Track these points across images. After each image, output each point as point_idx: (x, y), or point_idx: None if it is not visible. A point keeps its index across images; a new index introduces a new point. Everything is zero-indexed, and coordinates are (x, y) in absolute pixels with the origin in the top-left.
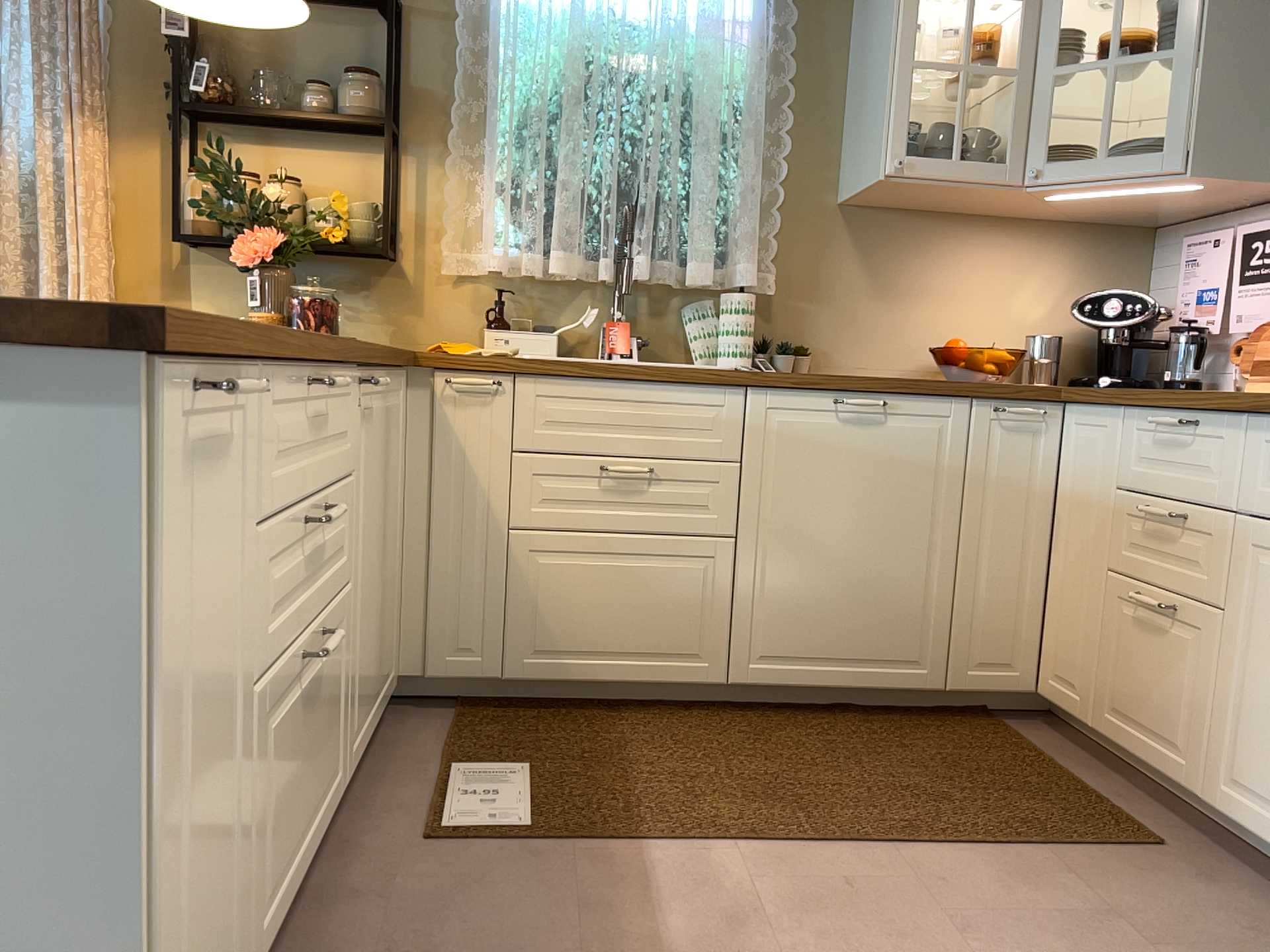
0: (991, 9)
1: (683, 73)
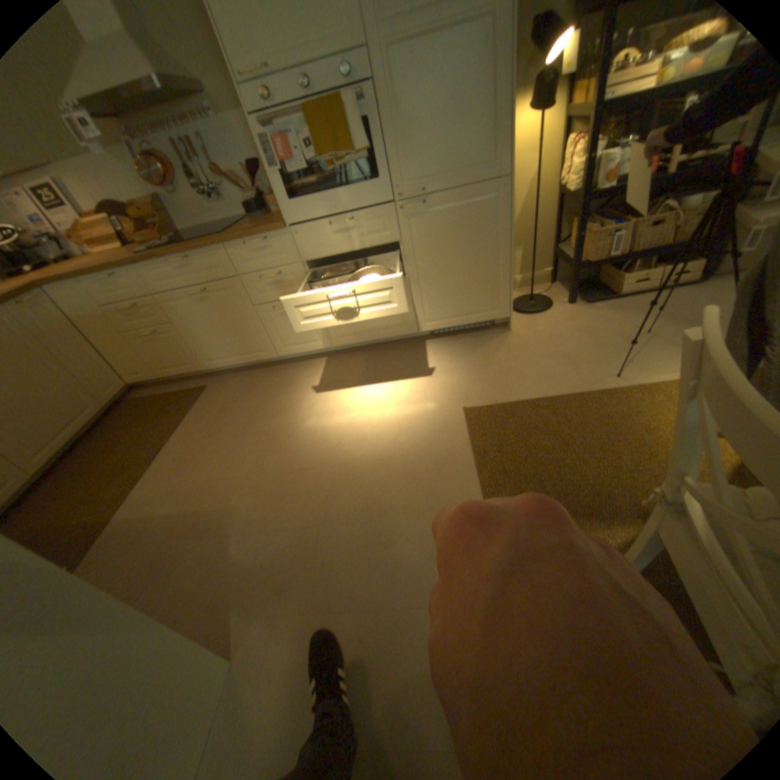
0: None
1: None
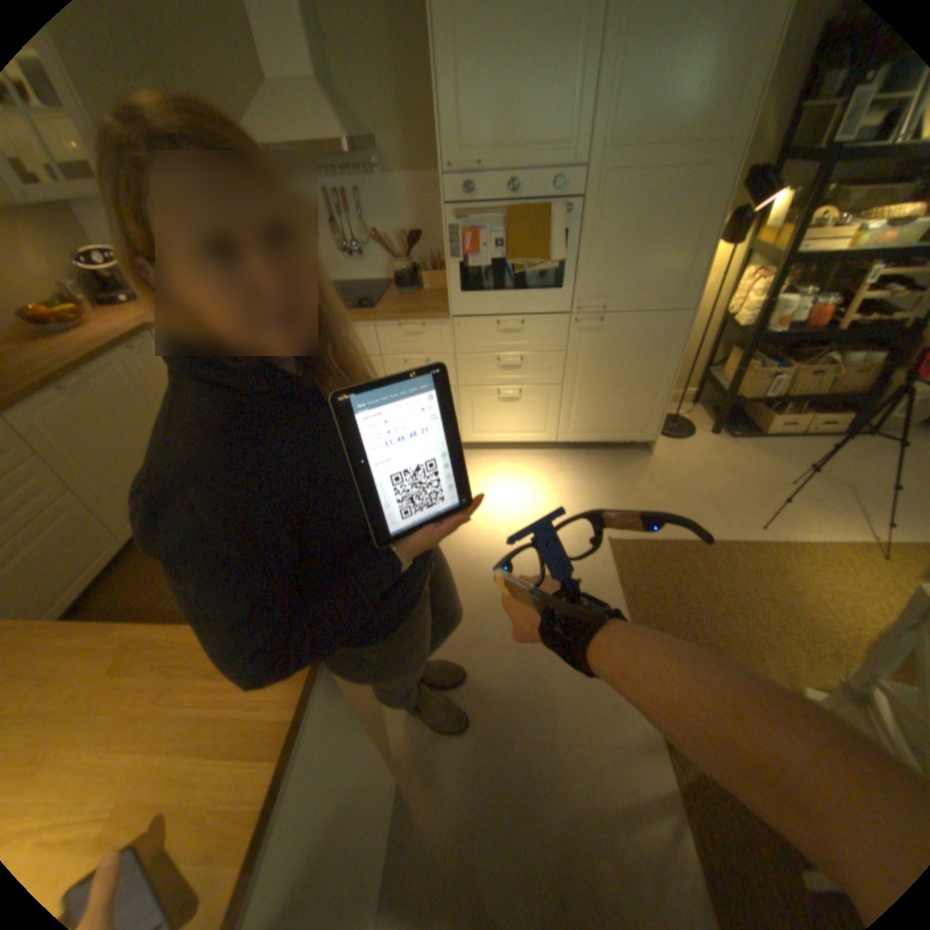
0: None
1: None
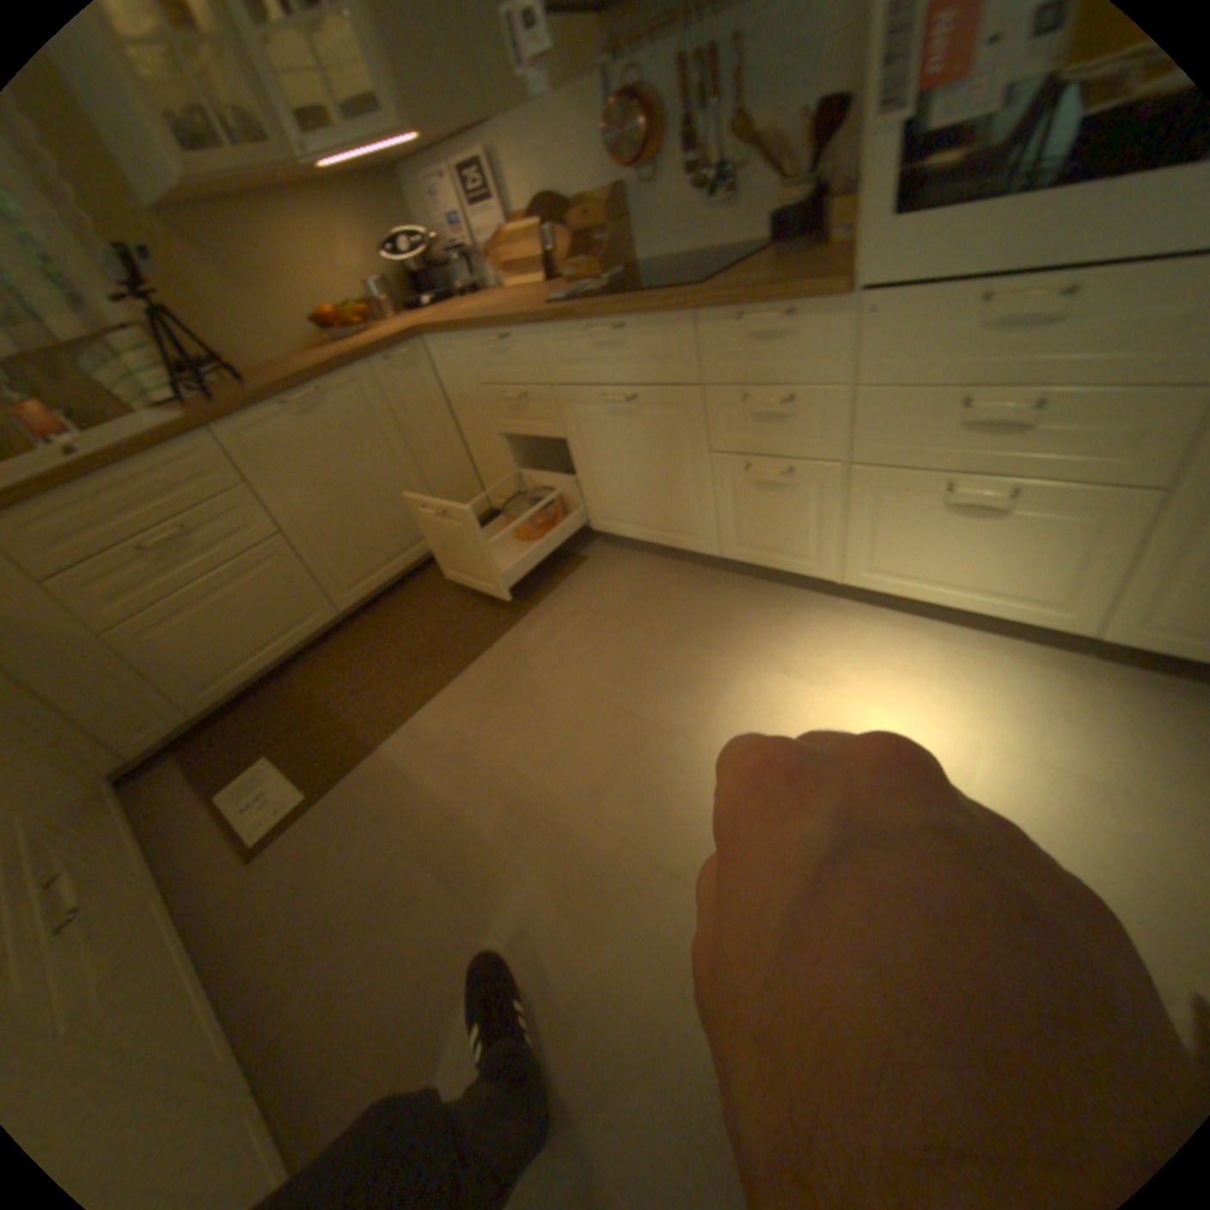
0: None
1: None
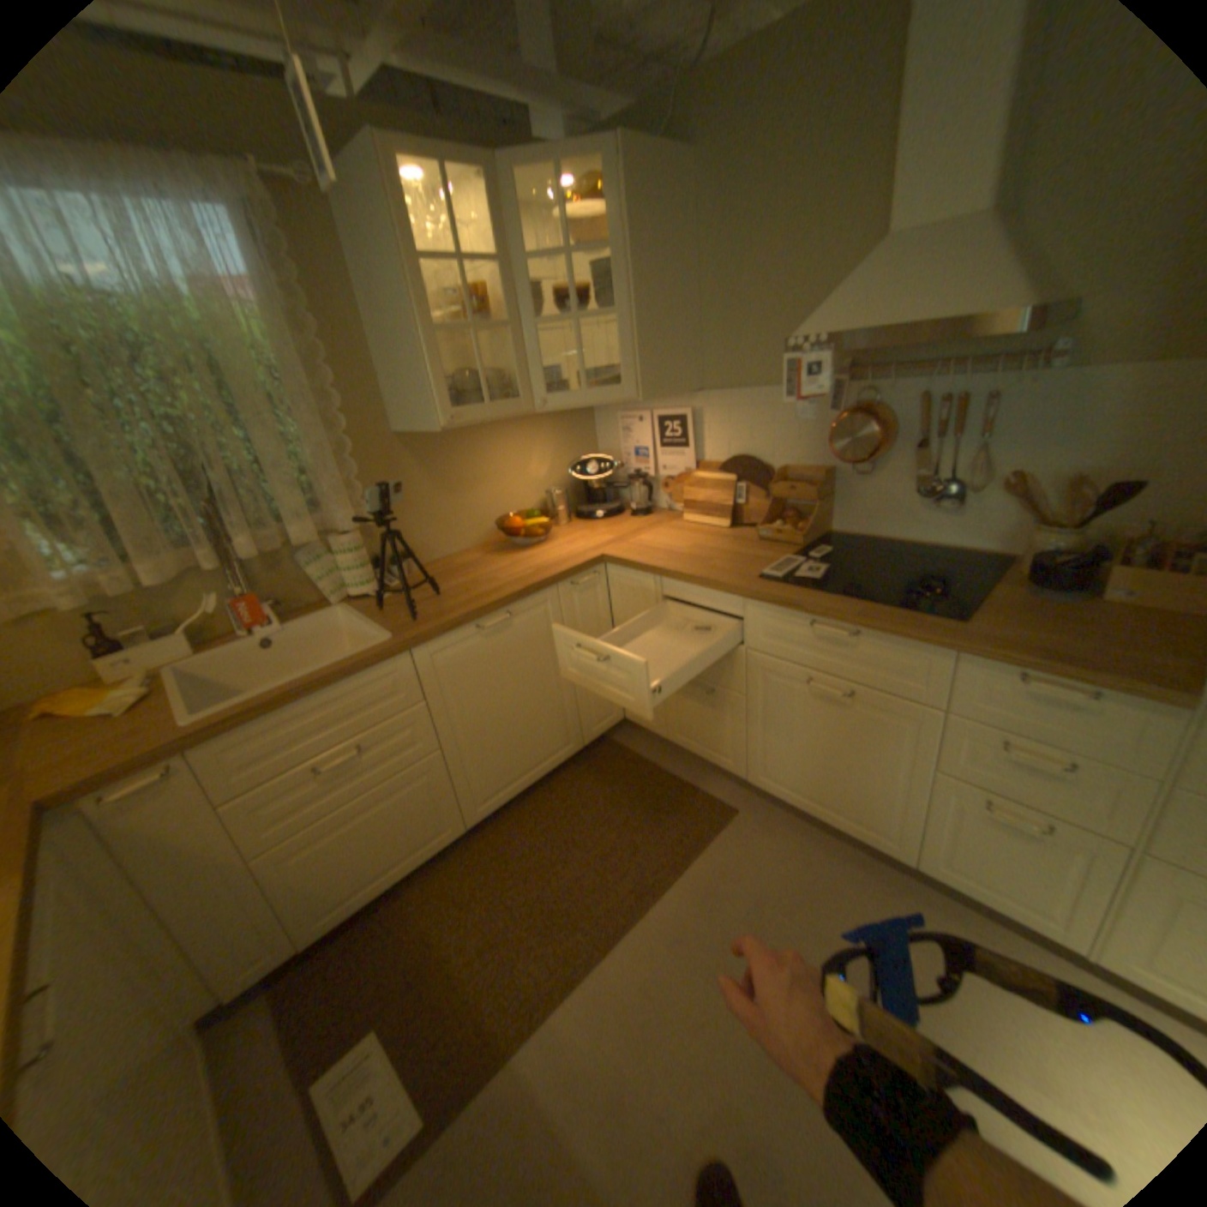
0: (465, 261)
1: (195, 346)
